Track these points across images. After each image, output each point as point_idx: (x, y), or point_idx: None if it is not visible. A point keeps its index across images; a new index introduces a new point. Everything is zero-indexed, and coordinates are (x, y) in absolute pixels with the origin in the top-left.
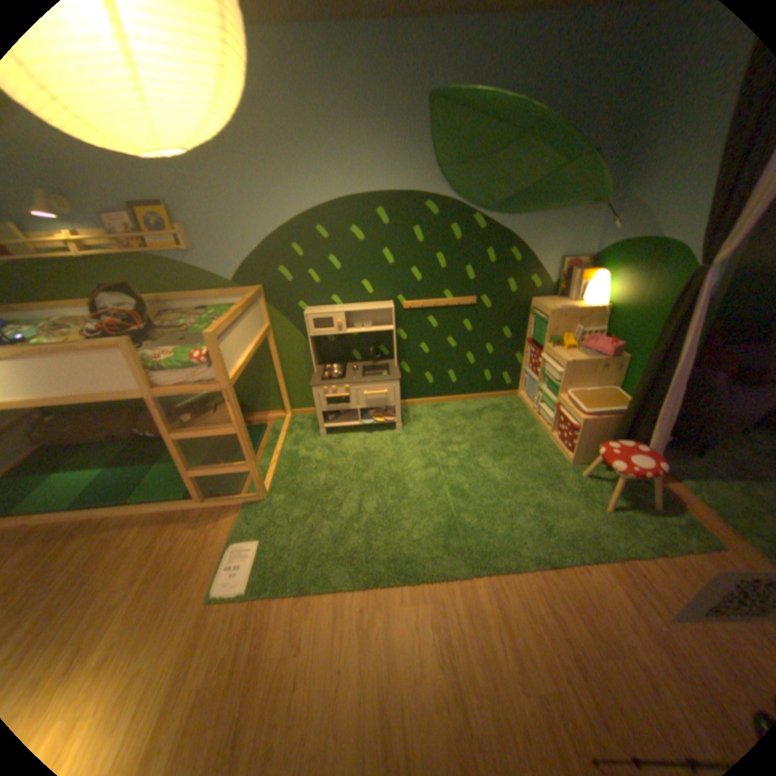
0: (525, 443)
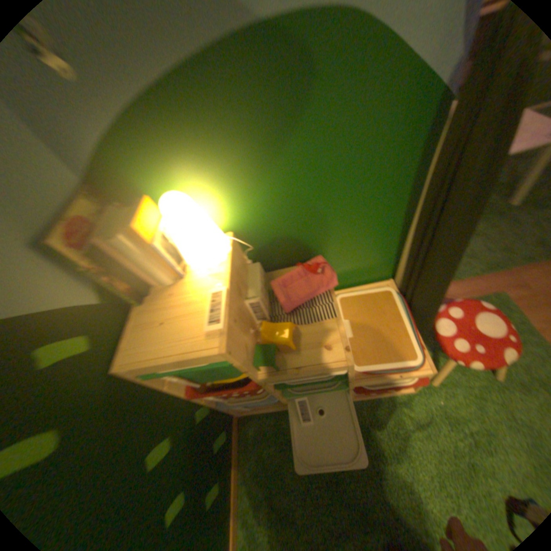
0: (370, 447)
